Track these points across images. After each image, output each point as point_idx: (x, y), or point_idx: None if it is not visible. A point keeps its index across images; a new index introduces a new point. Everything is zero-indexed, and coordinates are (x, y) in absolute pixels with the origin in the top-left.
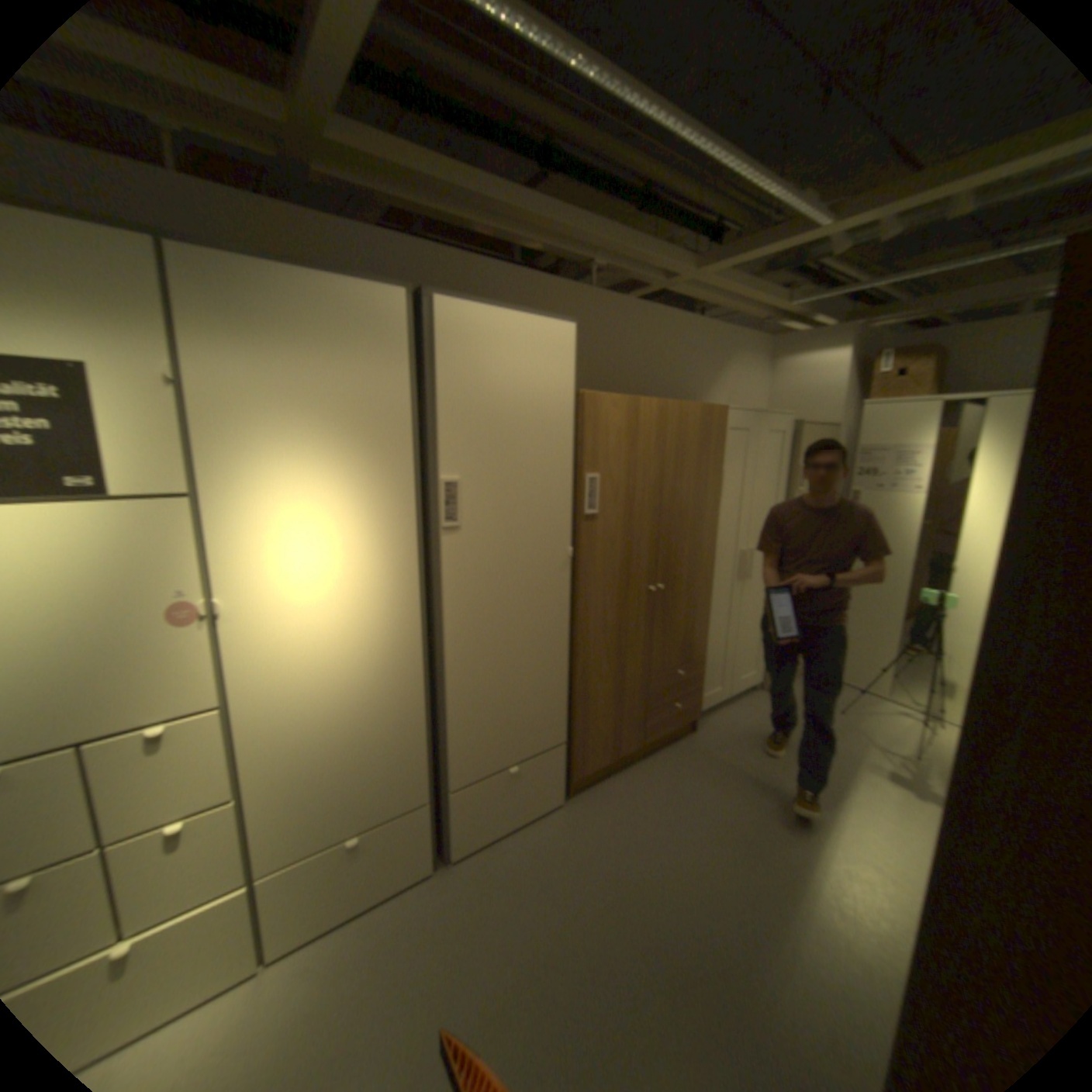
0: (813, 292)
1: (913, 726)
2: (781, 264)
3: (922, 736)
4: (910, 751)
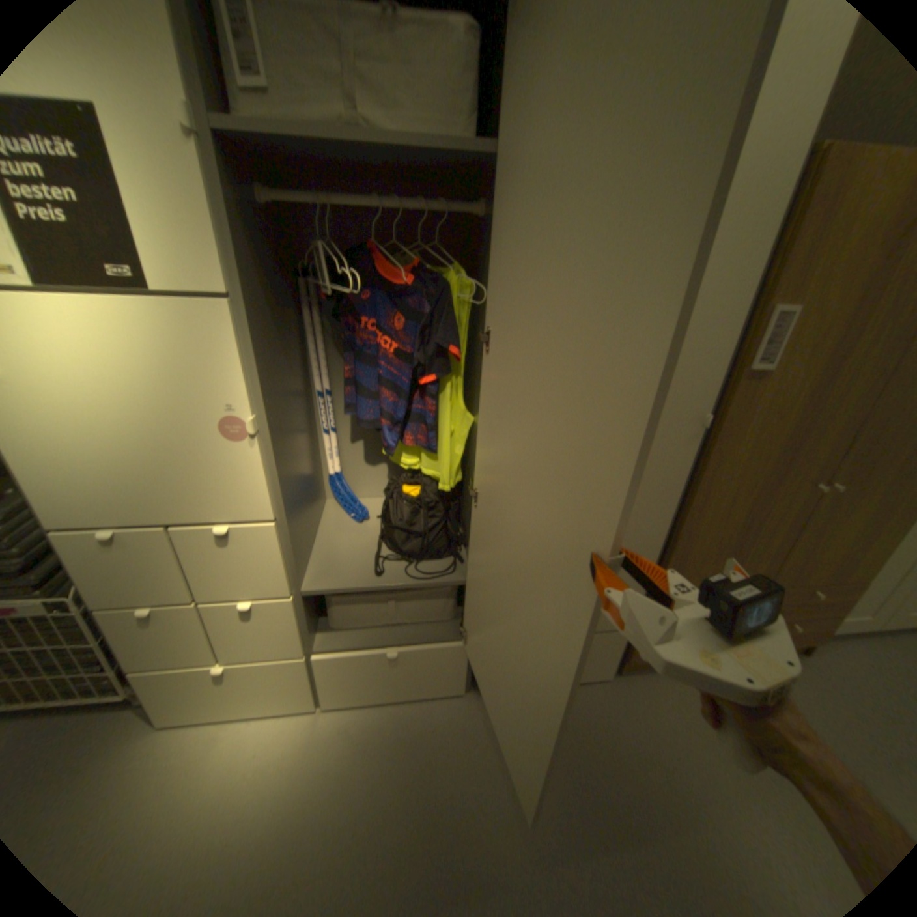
0: None
1: None
2: None
3: None
4: None
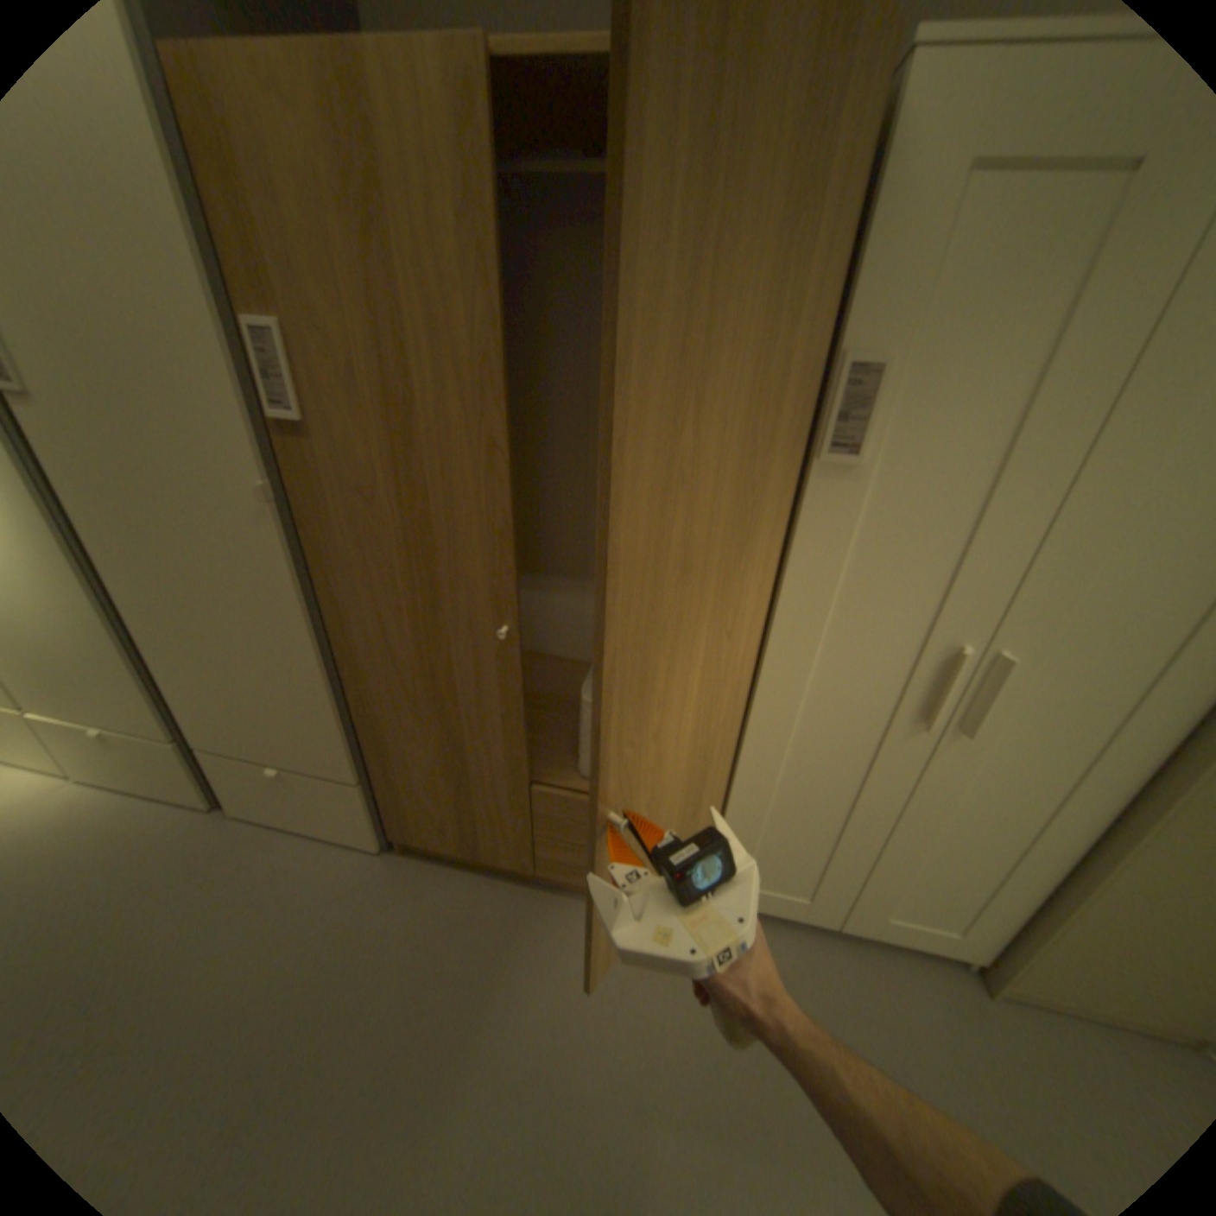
0: None
1: None
2: None
3: None
4: None
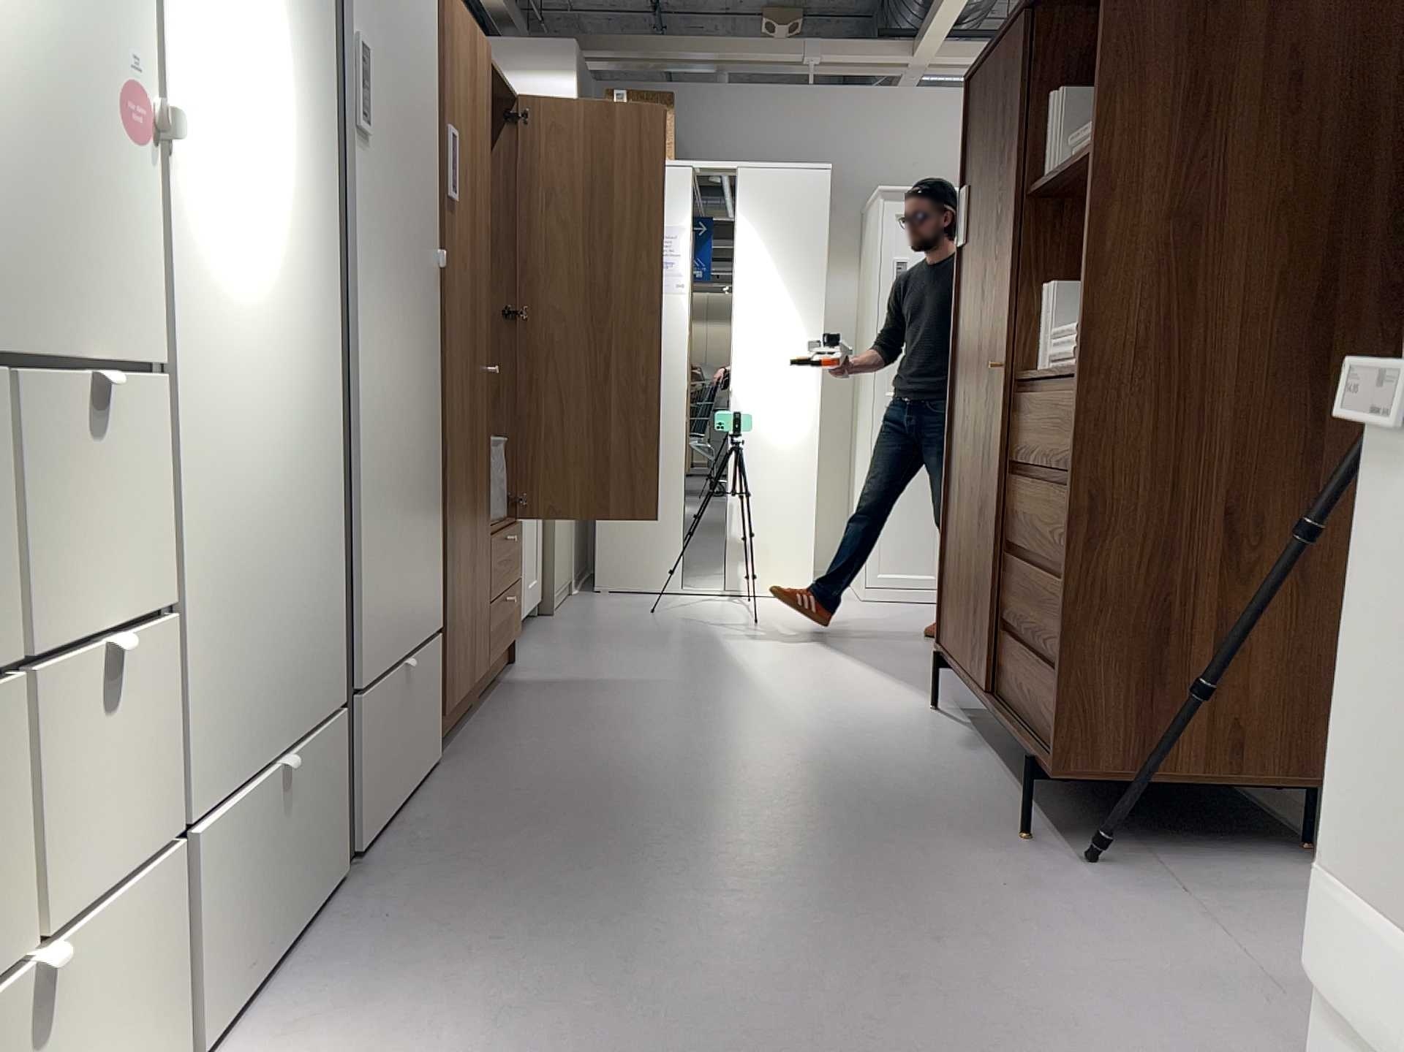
0: None
1: (722, 605)
2: None
3: (738, 609)
4: (741, 619)
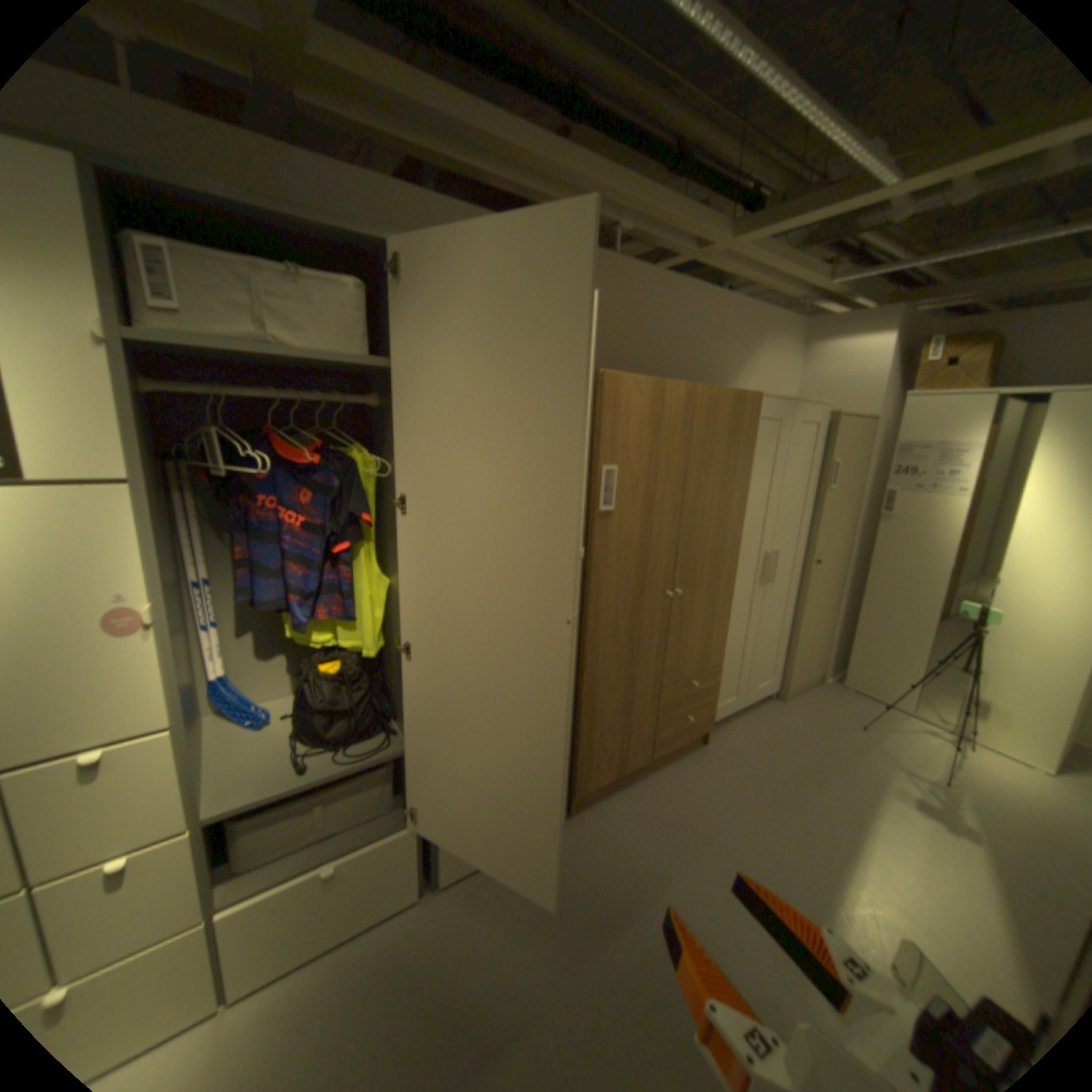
0: (856, 270)
1: (939, 746)
2: (823, 237)
3: (949, 759)
4: (937, 774)
